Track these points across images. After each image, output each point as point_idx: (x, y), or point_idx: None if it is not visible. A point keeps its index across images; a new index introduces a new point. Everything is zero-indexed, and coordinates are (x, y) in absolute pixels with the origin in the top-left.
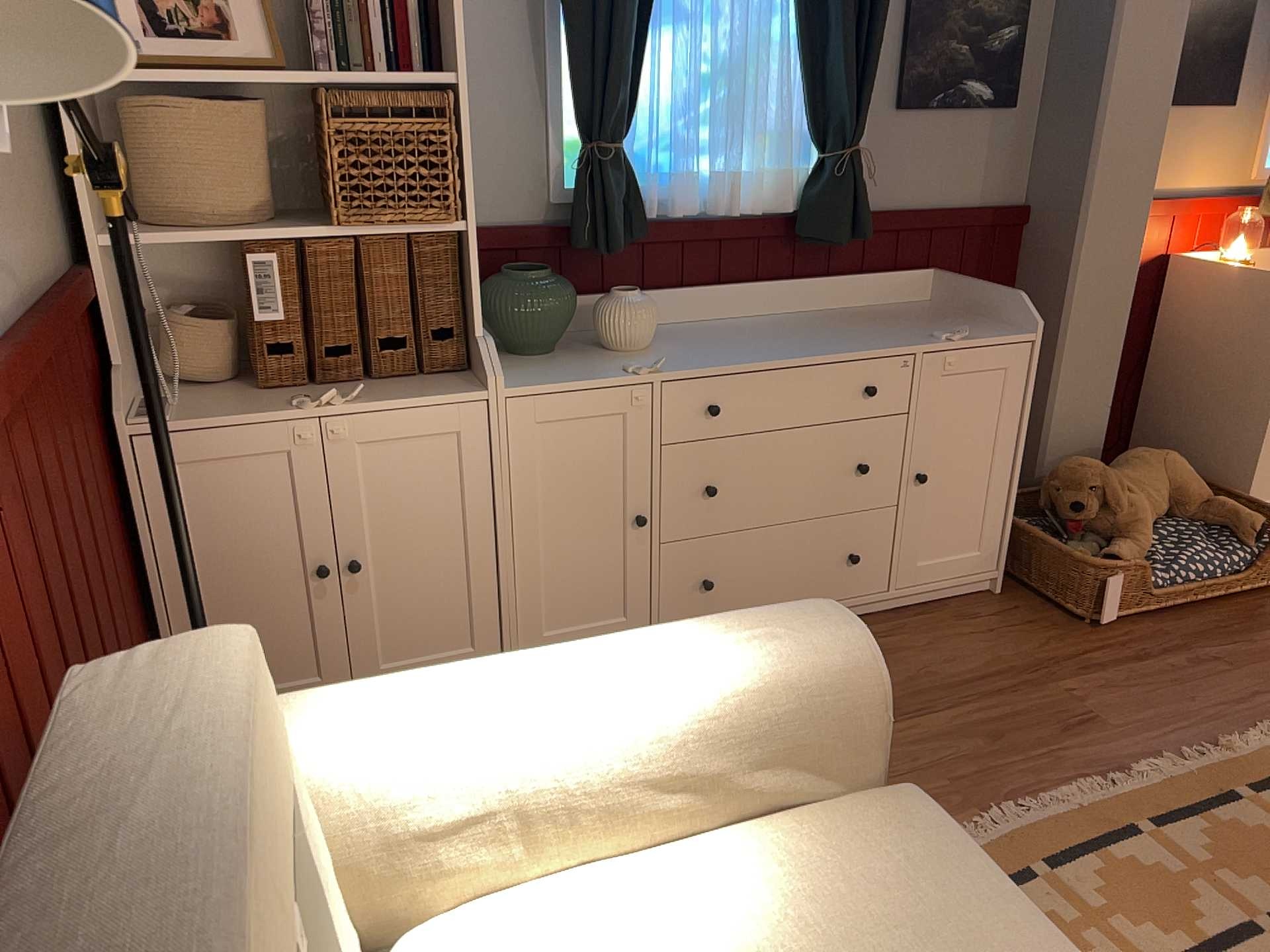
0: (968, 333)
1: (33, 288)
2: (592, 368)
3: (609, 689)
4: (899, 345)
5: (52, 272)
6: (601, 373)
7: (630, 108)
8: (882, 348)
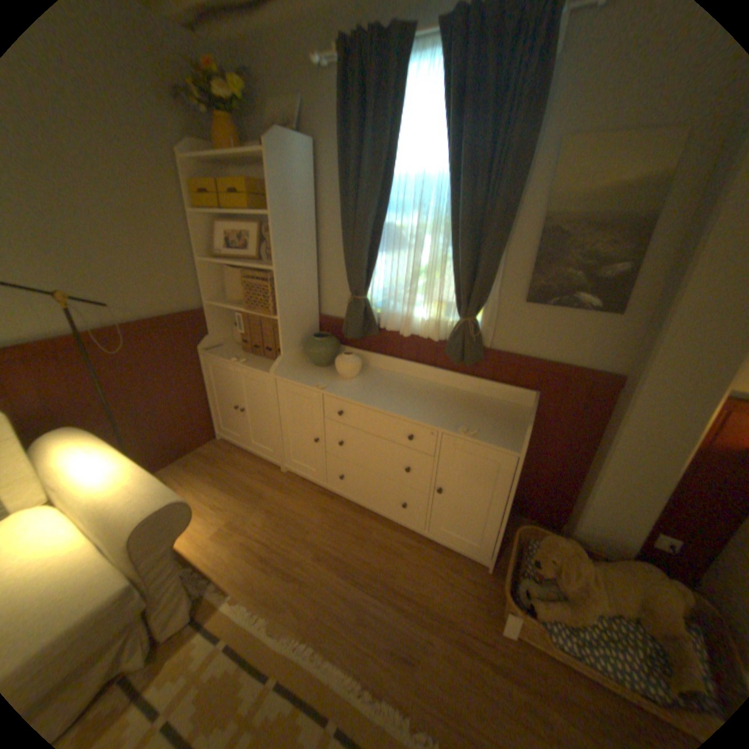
0: (472, 434)
1: (155, 313)
2: (316, 378)
3: (91, 480)
4: (434, 423)
5: (180, 308)
6: (310, 382)
7: (367, 283)
8: (423, 420)
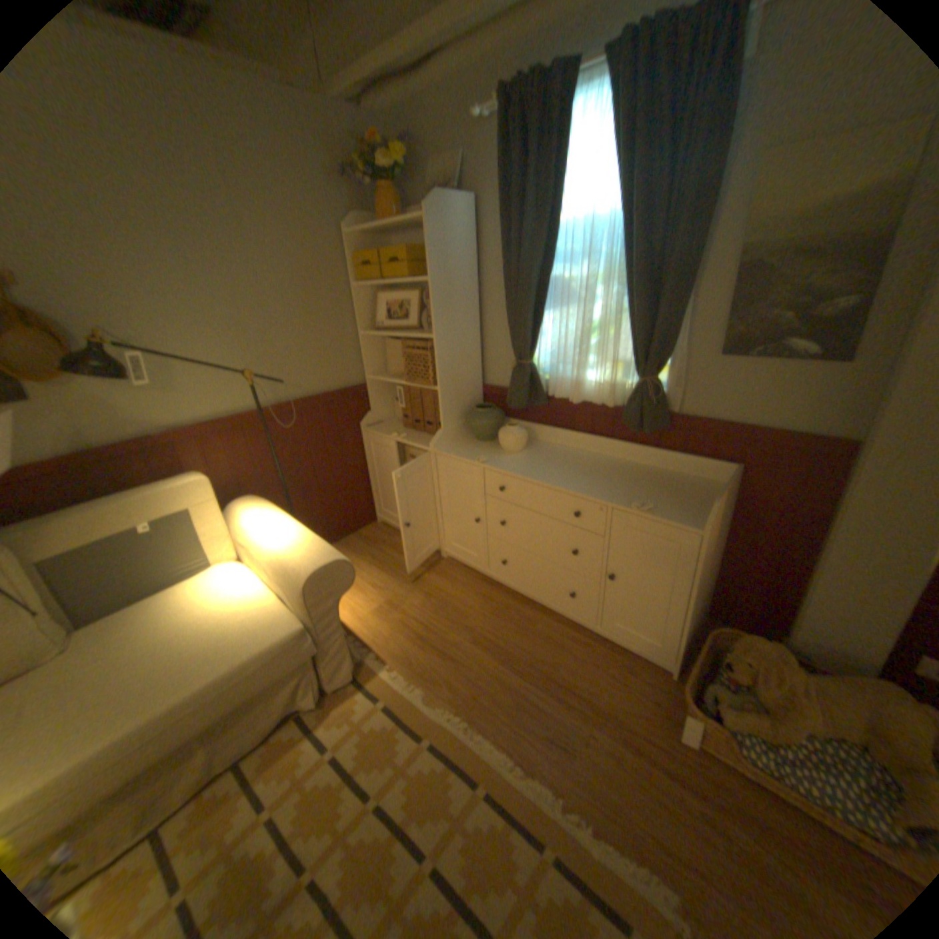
0: (647, 509)
1: (322, 389)
2: (476, 453)
3: (272, 538)
4: (604, 498)
5: (343, 384)
6: (471, 456)
7: (533, 345)
8: (592, 495)
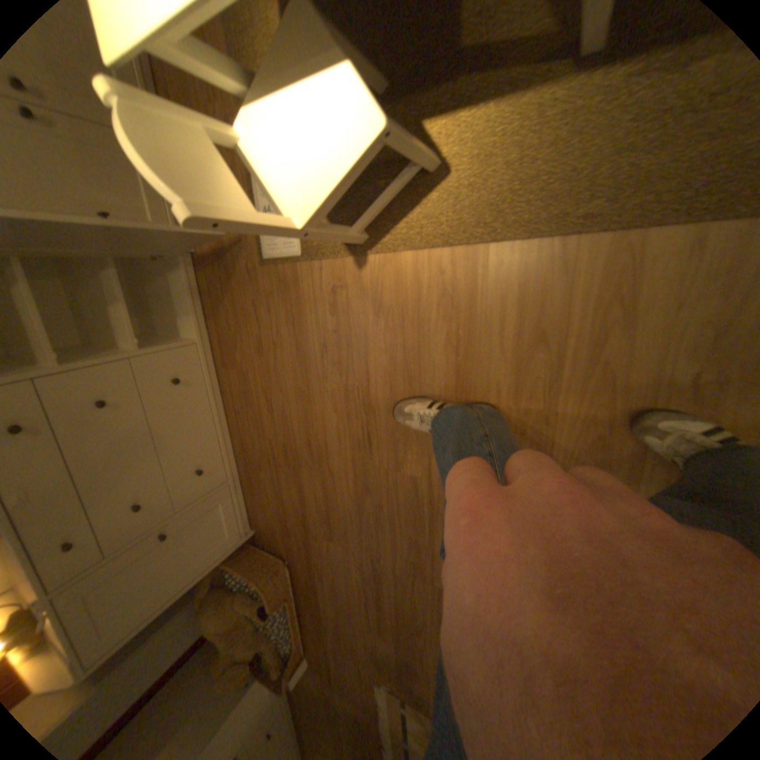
0: None
1: None
2: None
3: None
4: None
5: None
6: None
7: None
8: None
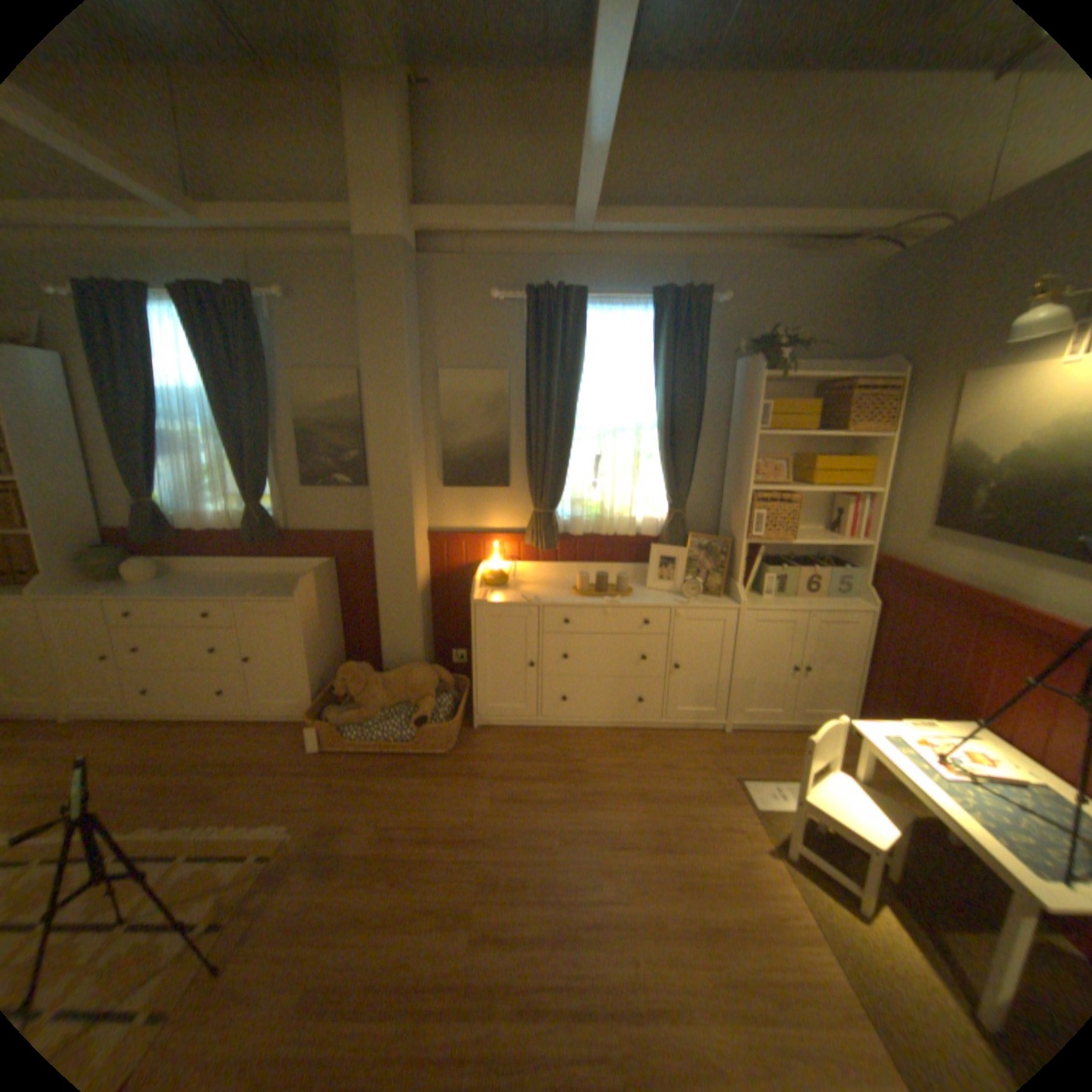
0: (256, 594)
1: None
2: (92, 591)
3: None
4: (224, 596)
5: None
6: (84, 594)
7: (146, 485)
8: (214, 597)
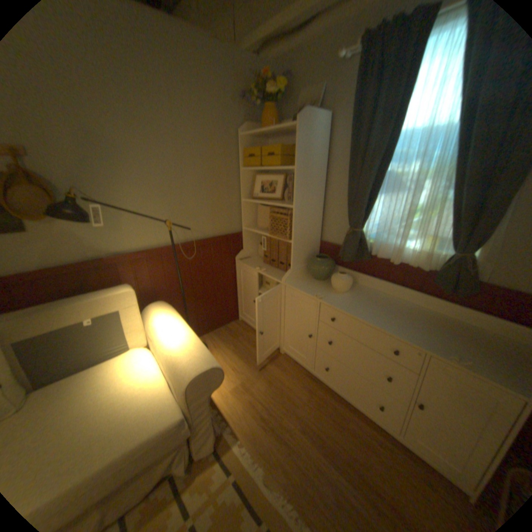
0: (468, 365)
1: (214, 233)
2: (315, 289)
3: (170, 340)
4: (423, 345)
5: (228, 231)
6: (311, 291)
7: (366, 218)
8: (412, 341)
